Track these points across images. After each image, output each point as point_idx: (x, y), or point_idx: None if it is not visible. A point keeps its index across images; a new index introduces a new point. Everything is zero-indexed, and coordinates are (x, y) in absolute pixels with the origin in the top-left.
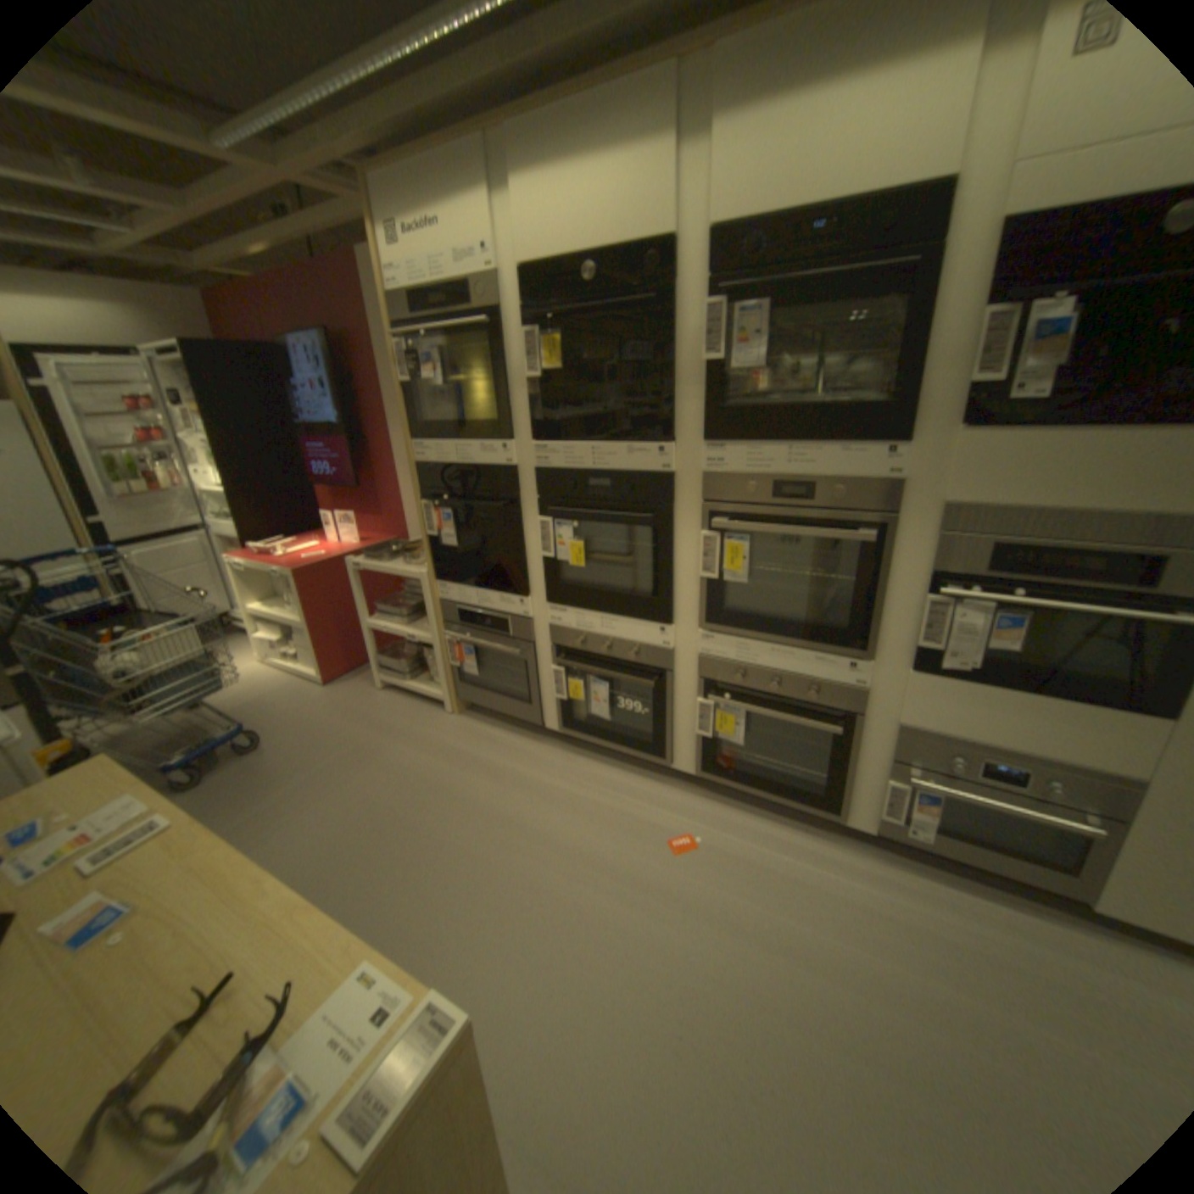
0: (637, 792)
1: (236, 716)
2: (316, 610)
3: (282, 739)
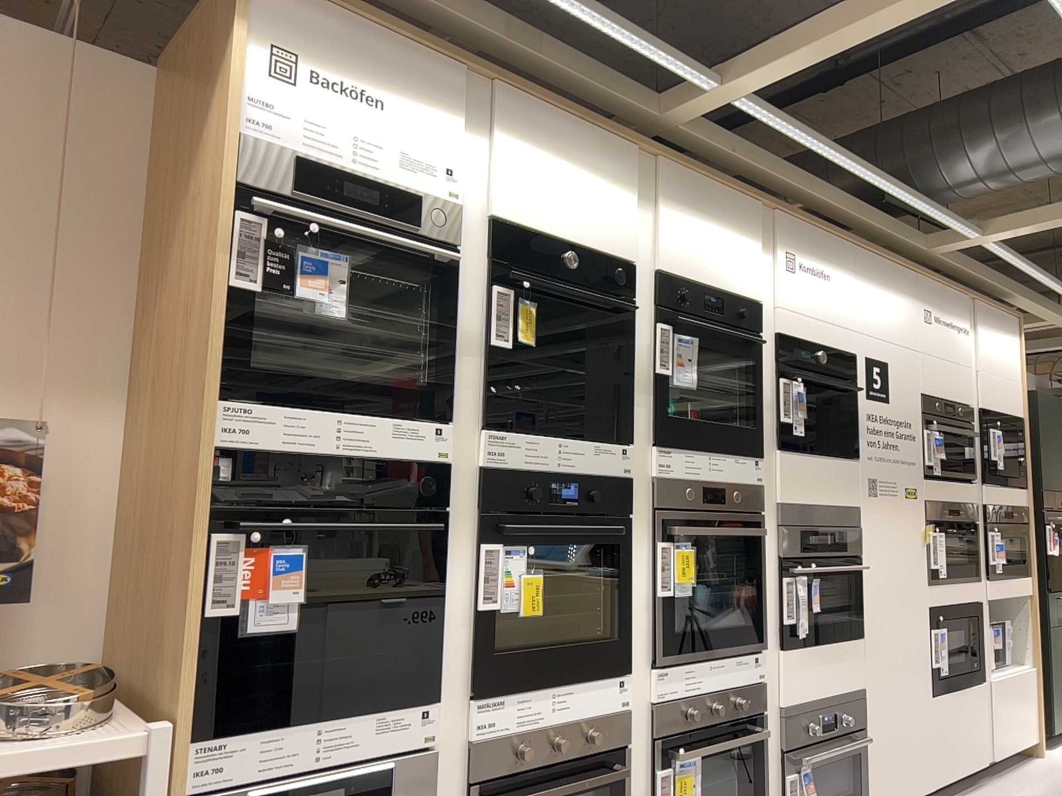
0: None
1: None
2: None
3: None
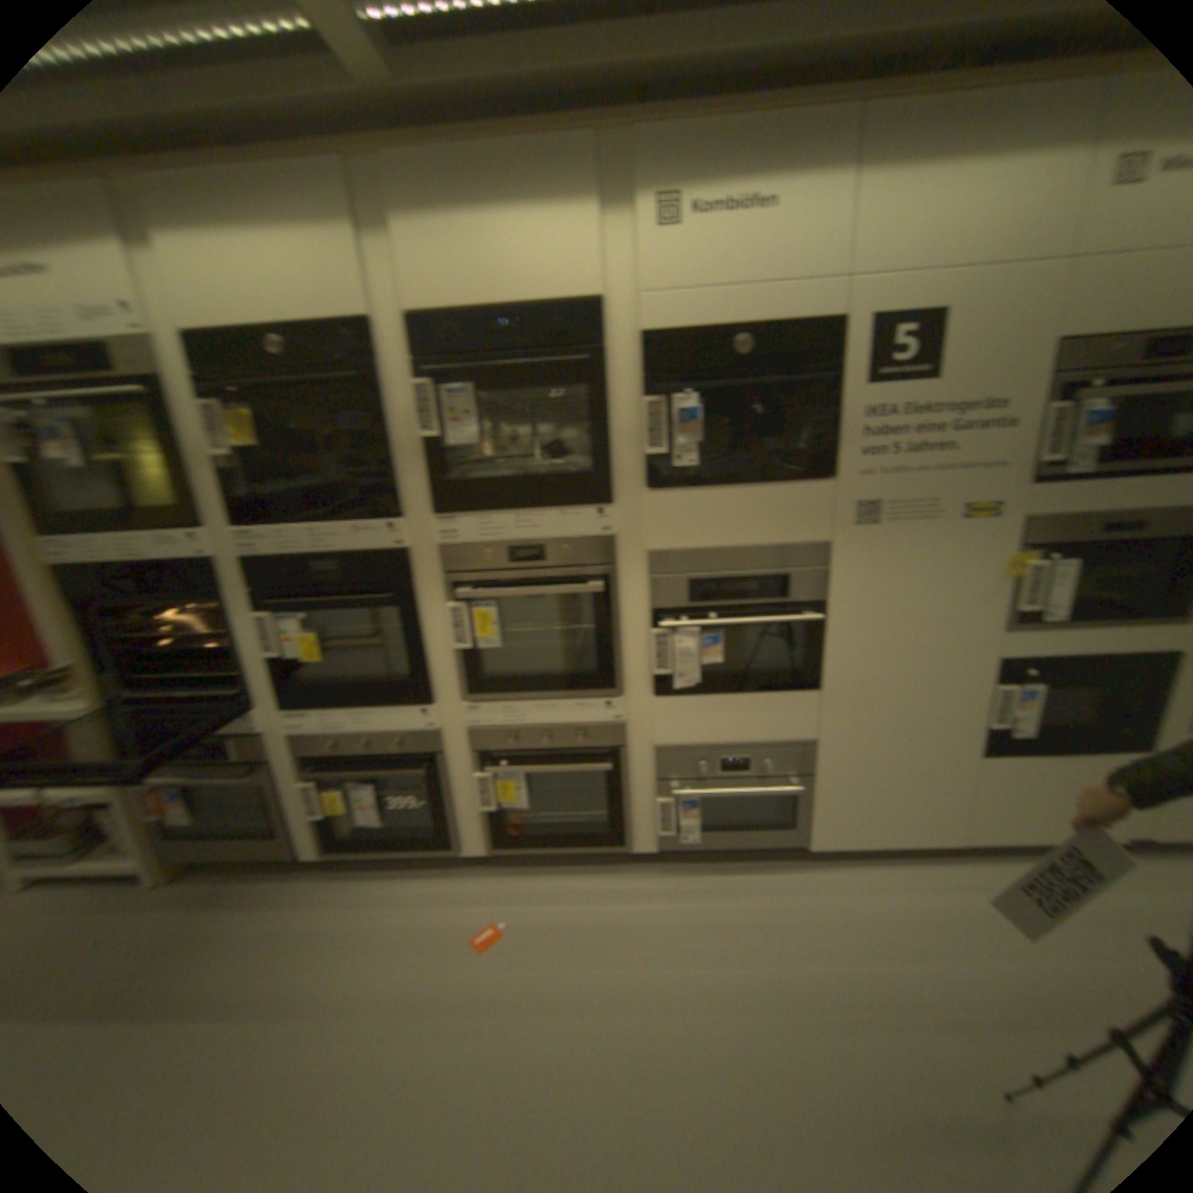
0: (422, 899)
1: None
2: None
3: None
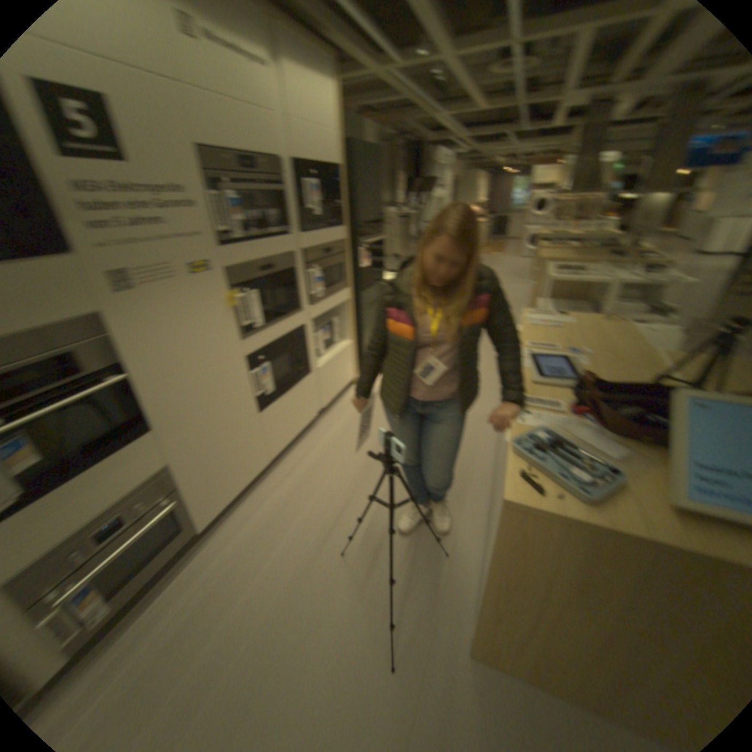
0: None
1: None
2: None
3: None
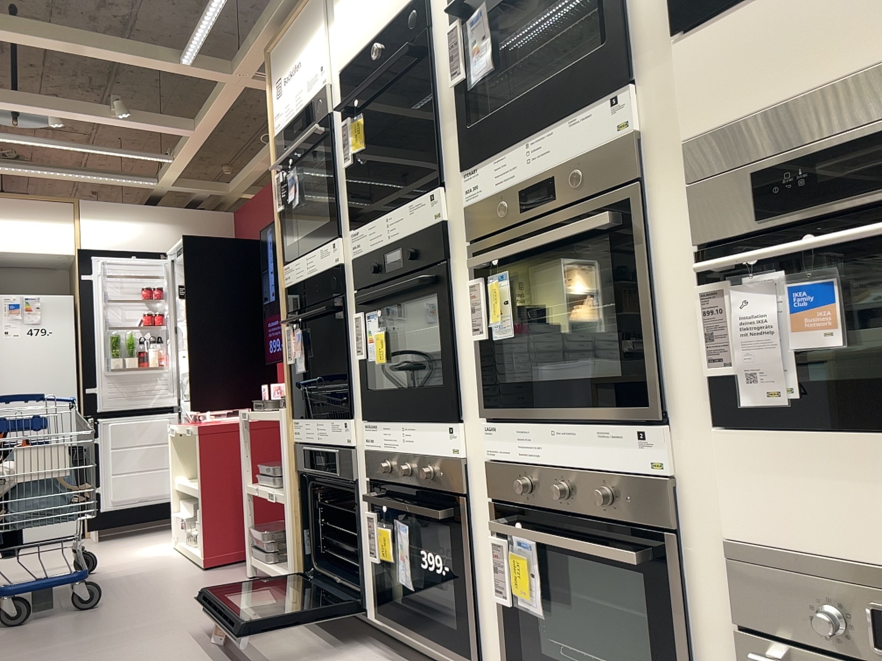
0: None
1: (112, 581)
2: (216, 473)
3: (125, 601)
